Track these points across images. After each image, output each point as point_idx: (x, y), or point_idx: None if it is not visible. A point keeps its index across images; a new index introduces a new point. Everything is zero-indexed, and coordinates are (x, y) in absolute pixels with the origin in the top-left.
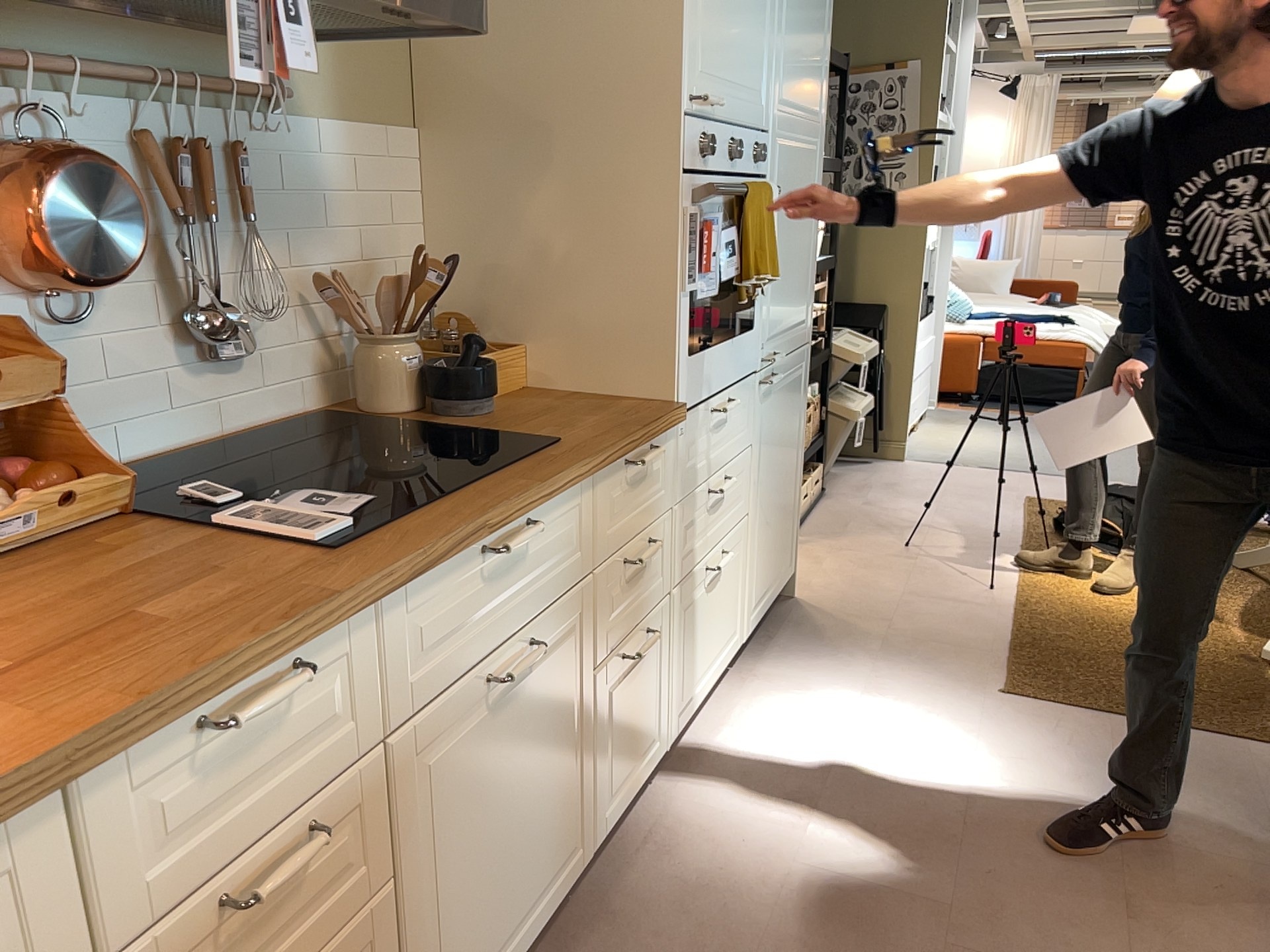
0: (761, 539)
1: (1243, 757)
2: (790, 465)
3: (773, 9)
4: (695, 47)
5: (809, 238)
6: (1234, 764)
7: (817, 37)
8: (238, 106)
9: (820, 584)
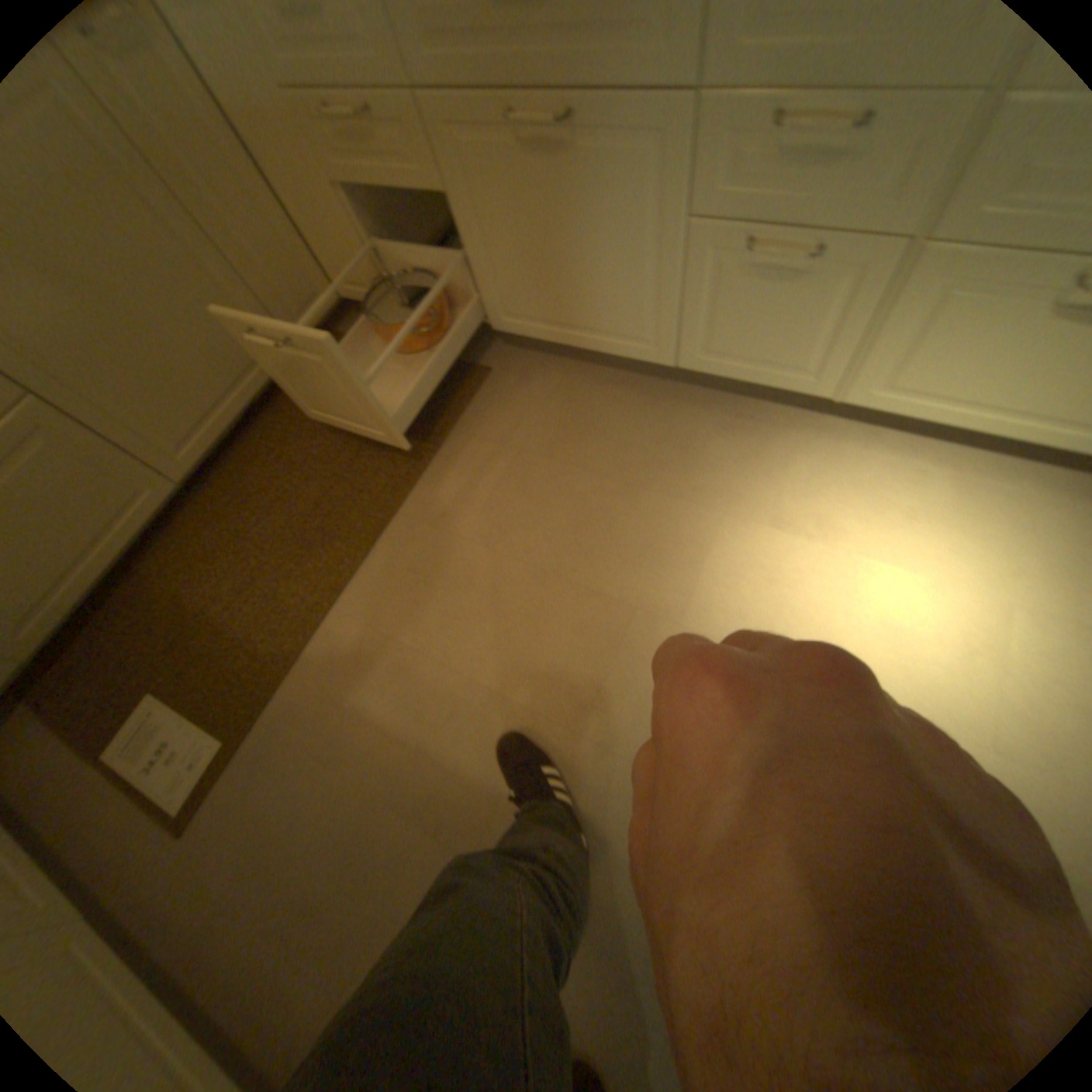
0: None
1: None
2: None
3: None
4: None
5: None
6: None
7: None
8: None
9: None
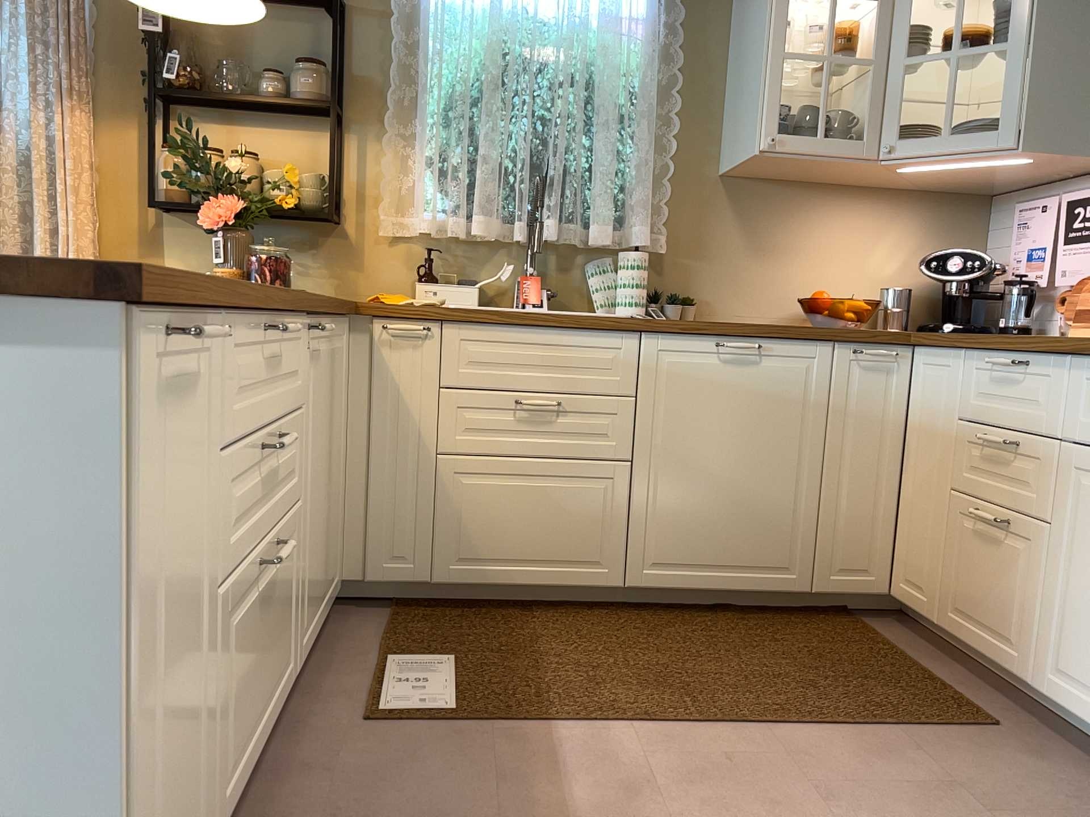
0: None
1: None
2: None
3: None
4: None
5: None
6: None
7: None
8: None
9: None
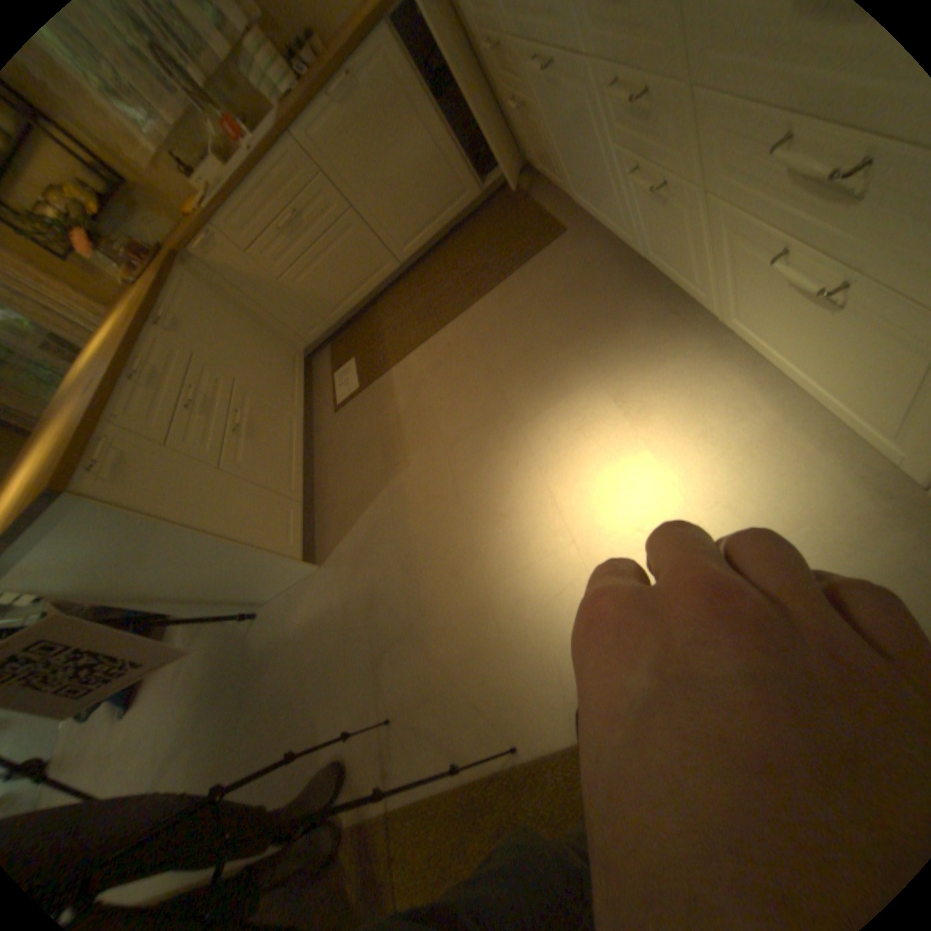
0: None
1: (436, 755)
2: None
3: None
4: None
5: None
6: (440, 734)
7: None
8: None
9: None
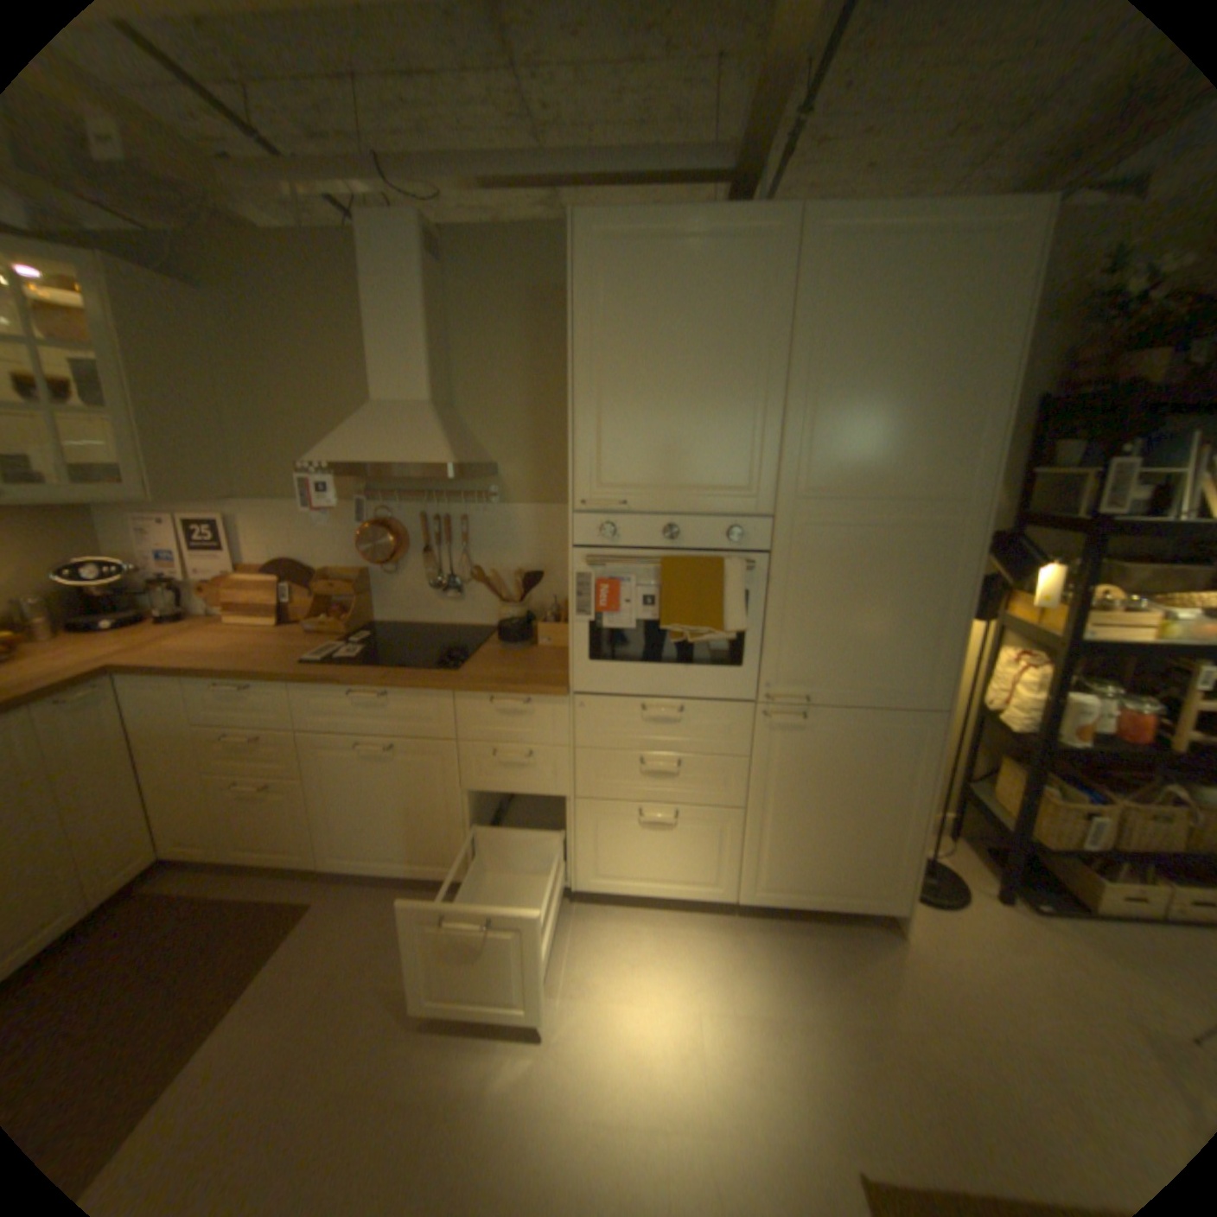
0: (779, 843)
1: None
2: (877, 811)
3: (770, 415)
4: (588, 468)
5: (929, 610)
6: None
7: (940, 415)
8: (464, 501)
9: (959, 960)
